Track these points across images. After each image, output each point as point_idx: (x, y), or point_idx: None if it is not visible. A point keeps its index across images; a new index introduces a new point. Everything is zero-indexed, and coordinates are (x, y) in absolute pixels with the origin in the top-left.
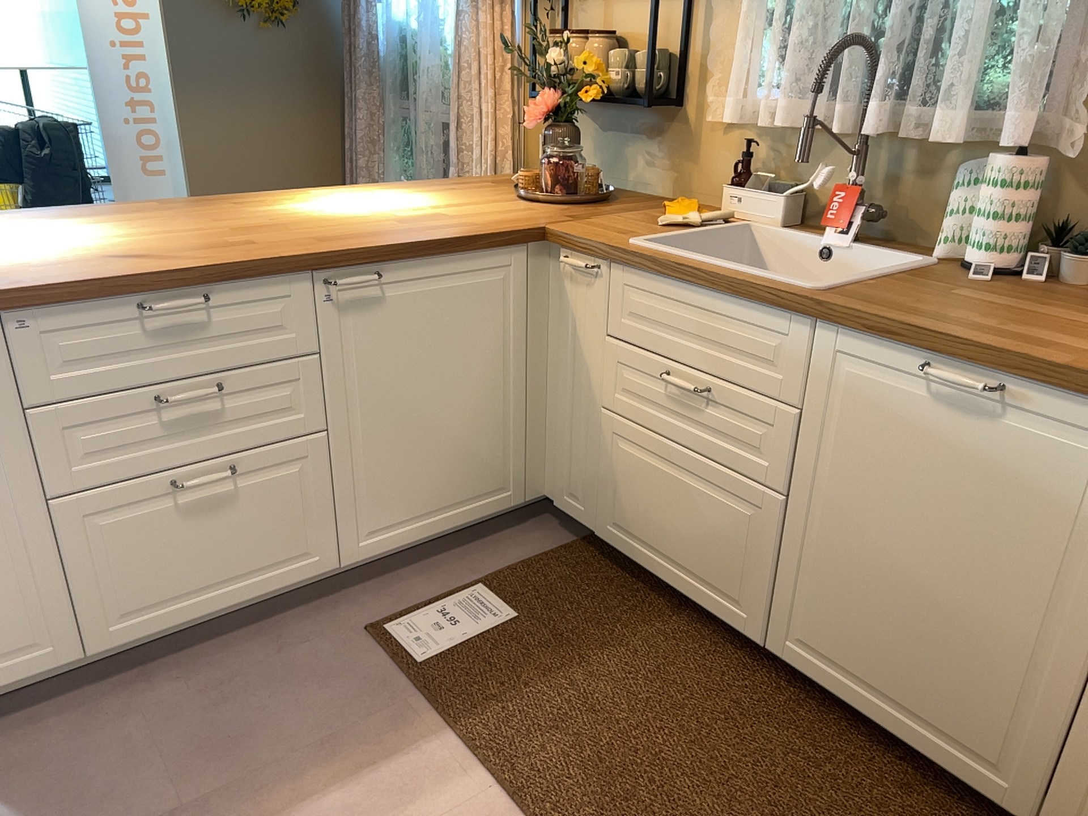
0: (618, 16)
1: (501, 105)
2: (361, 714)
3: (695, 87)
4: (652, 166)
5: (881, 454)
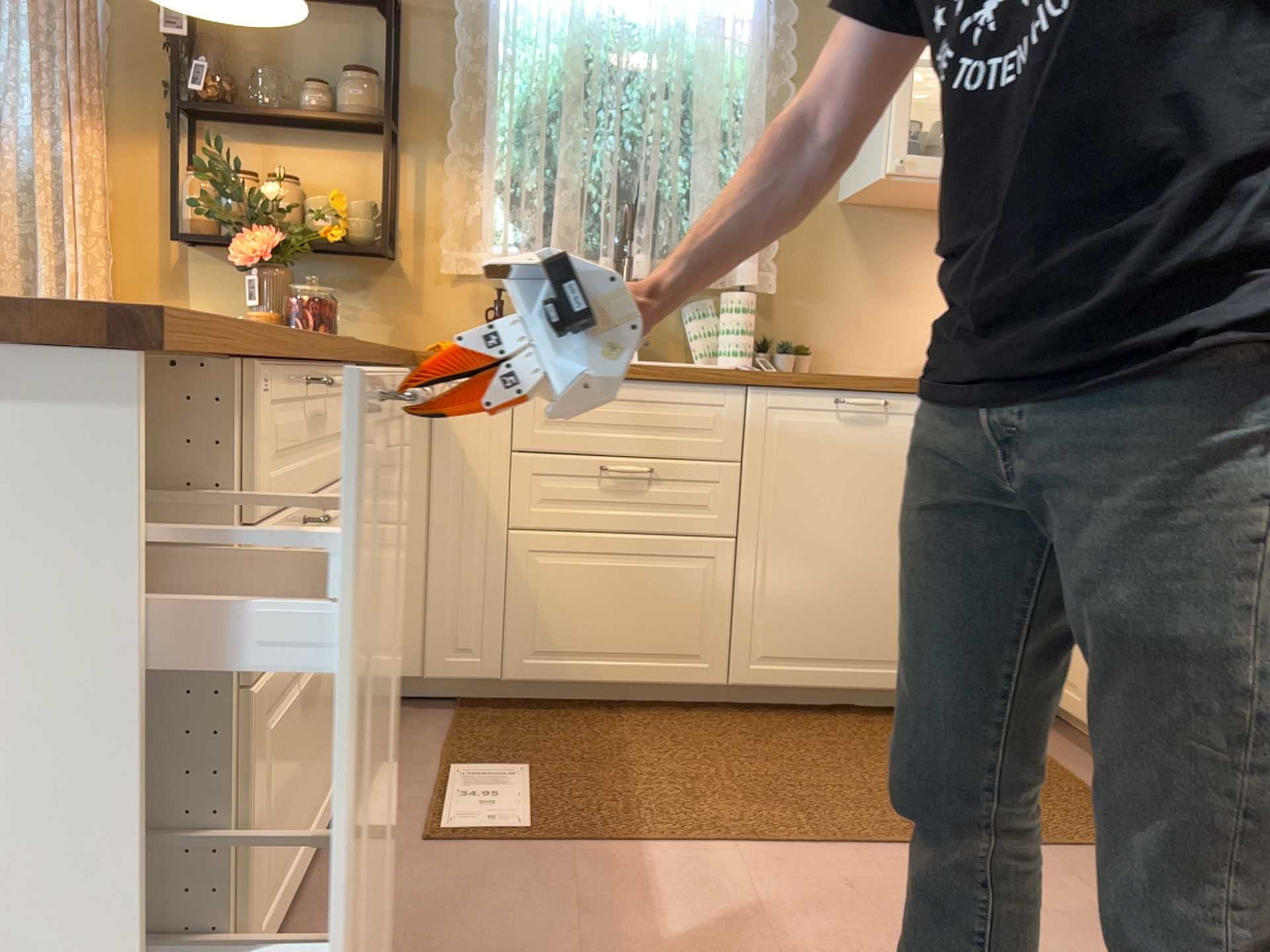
0: (294, 164)
1: (95, 250)
2: (560, 884)
3: (413, 240)
4: (360, 319)
5: (813, 473)
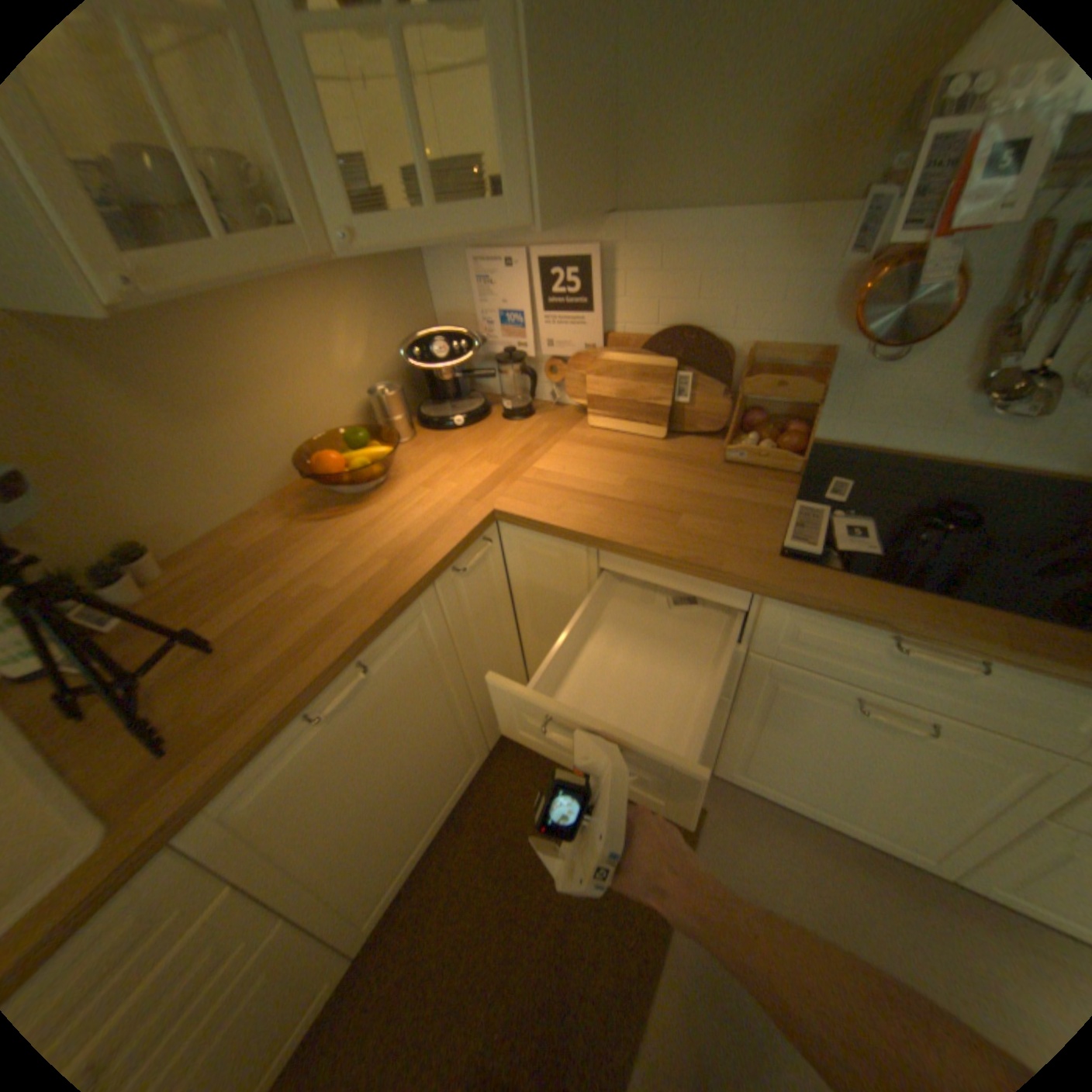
0: None
1: None
2: None
3: None
4: None
5: (322, 793)
